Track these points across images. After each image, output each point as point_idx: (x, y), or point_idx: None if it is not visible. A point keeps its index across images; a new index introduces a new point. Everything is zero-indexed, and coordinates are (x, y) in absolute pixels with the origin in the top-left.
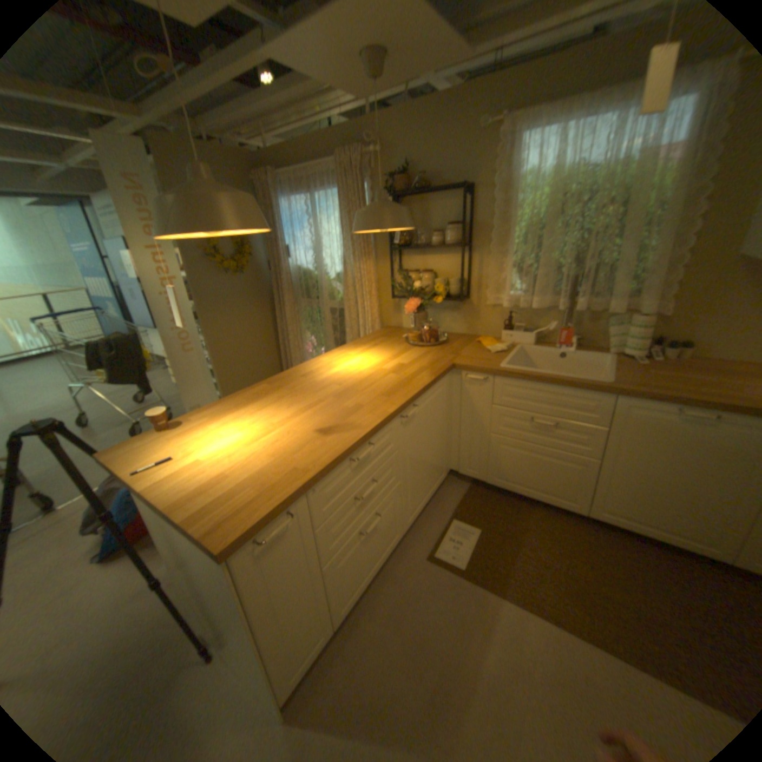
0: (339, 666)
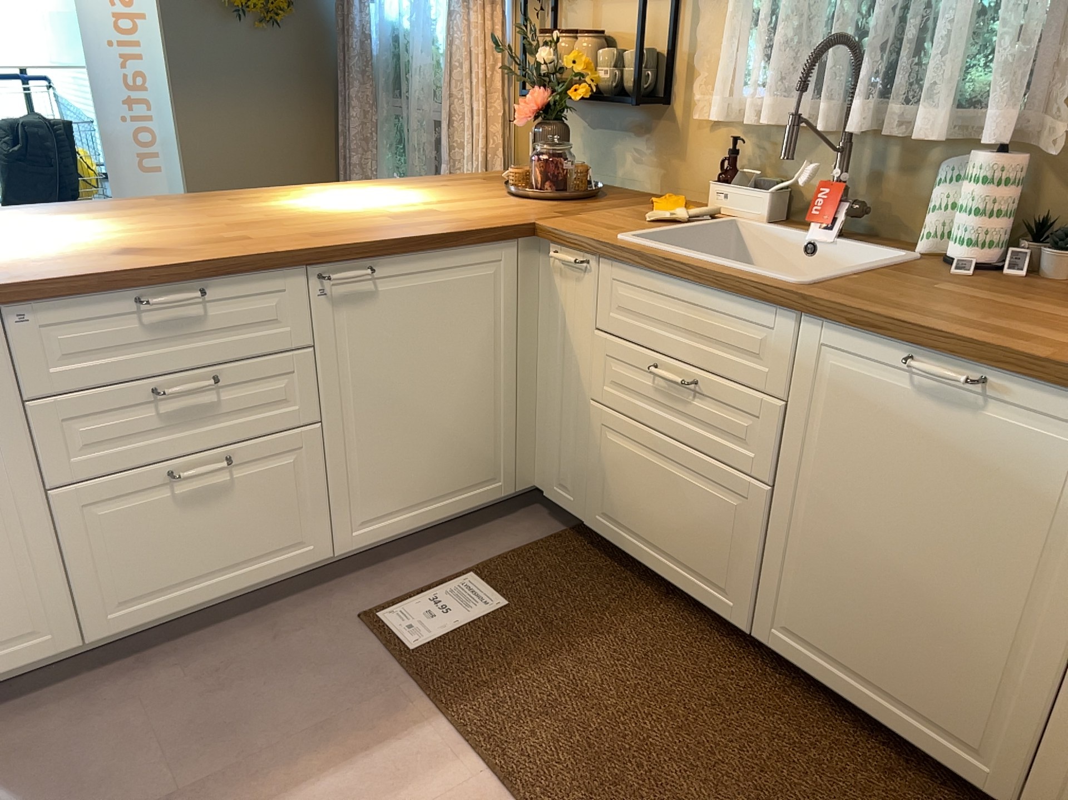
0: (74, 703)
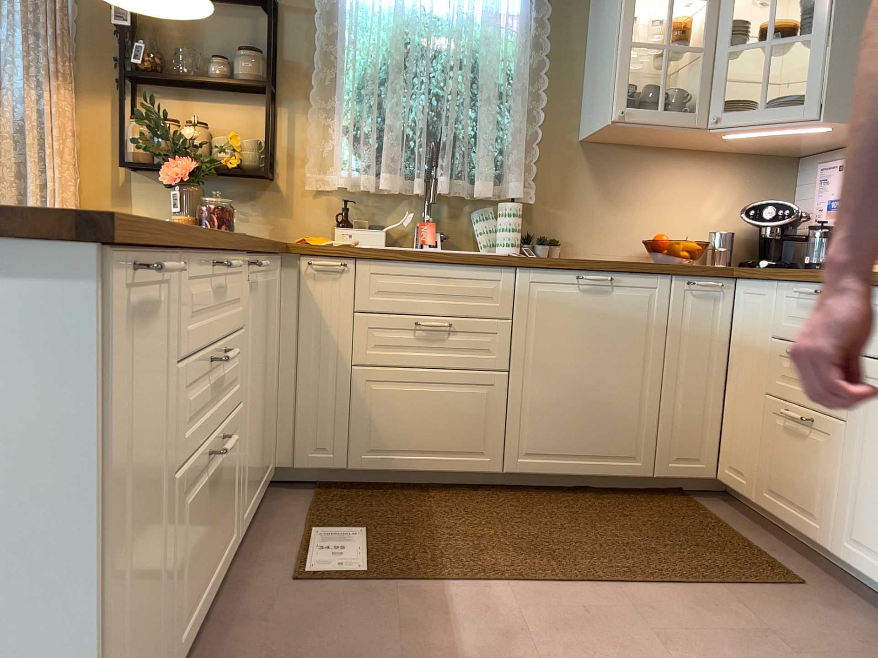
0: None
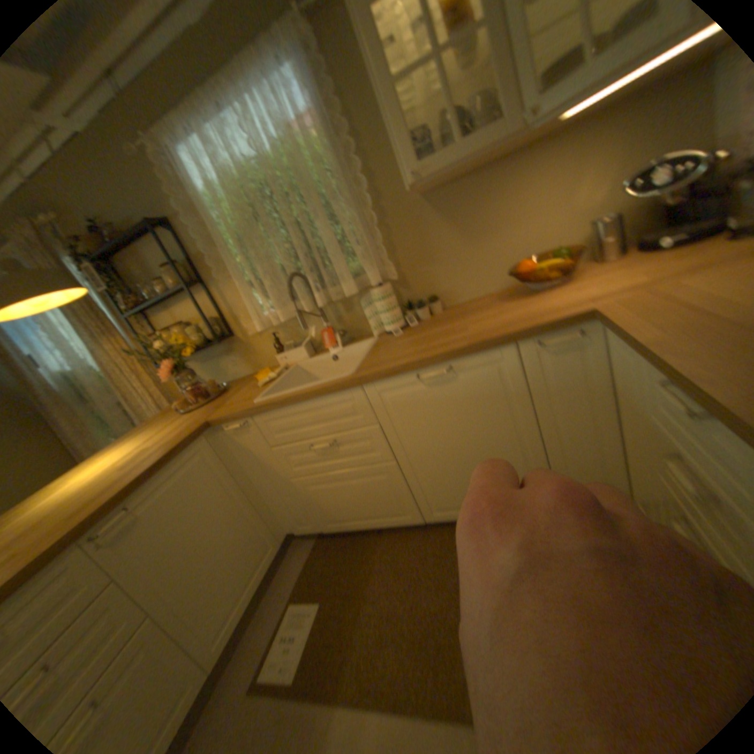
0: None
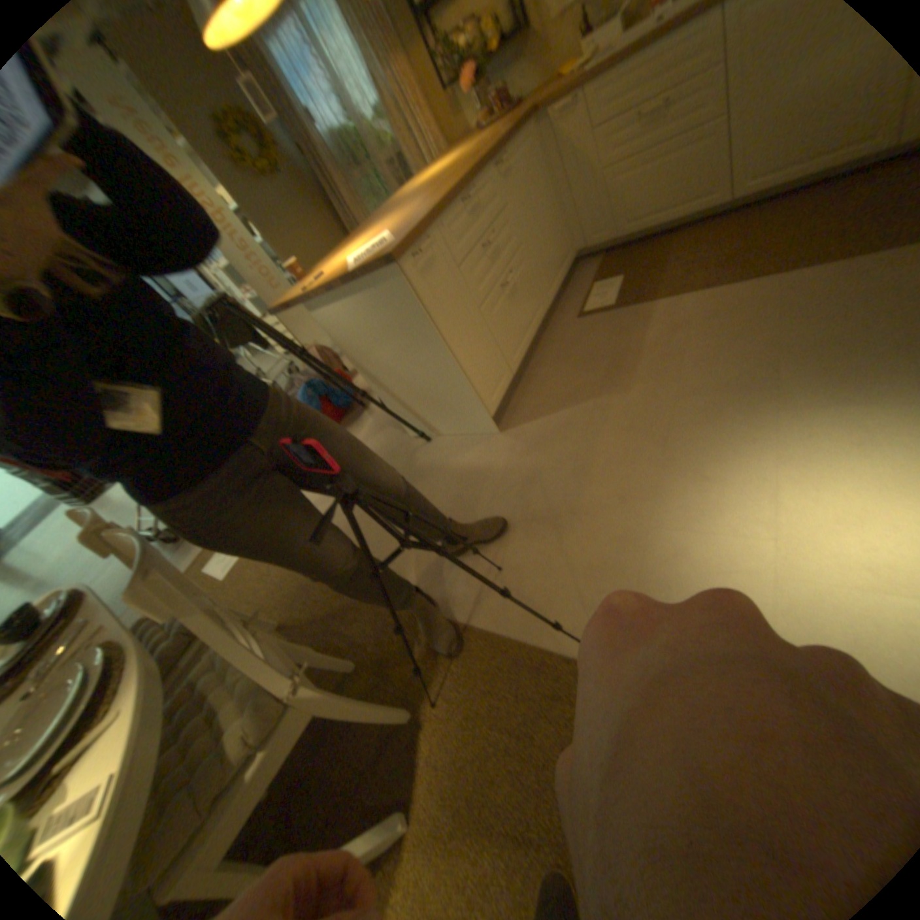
0: (527, 394)
